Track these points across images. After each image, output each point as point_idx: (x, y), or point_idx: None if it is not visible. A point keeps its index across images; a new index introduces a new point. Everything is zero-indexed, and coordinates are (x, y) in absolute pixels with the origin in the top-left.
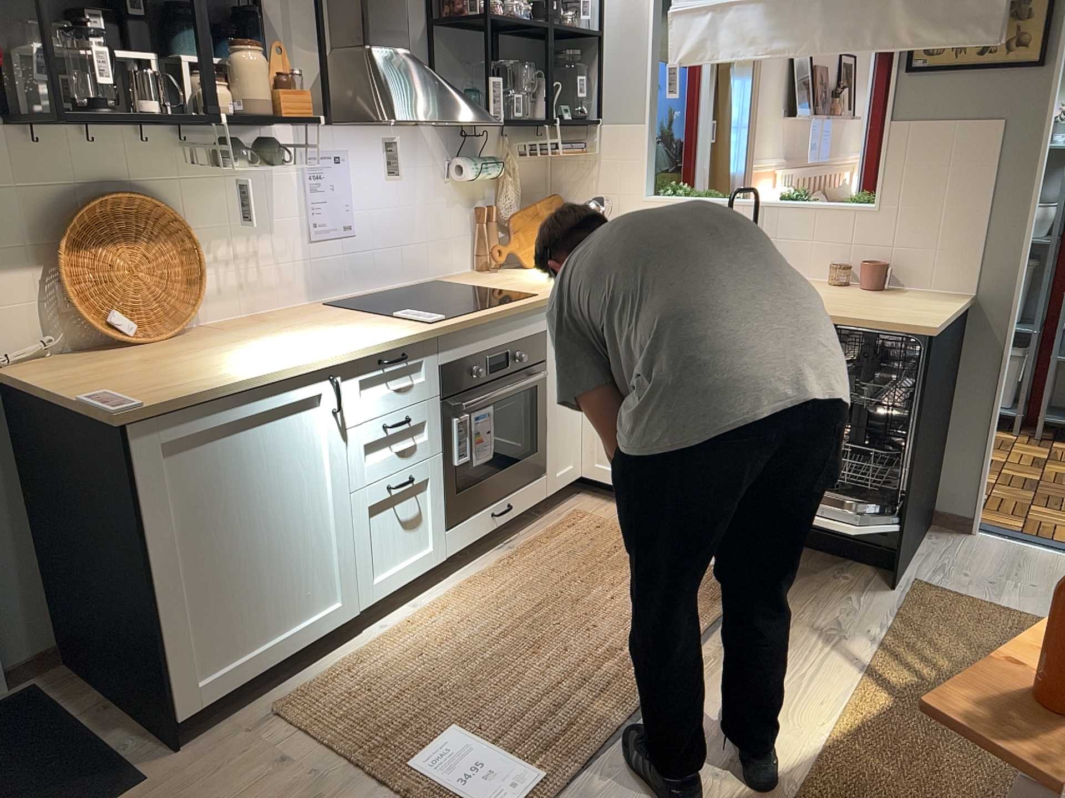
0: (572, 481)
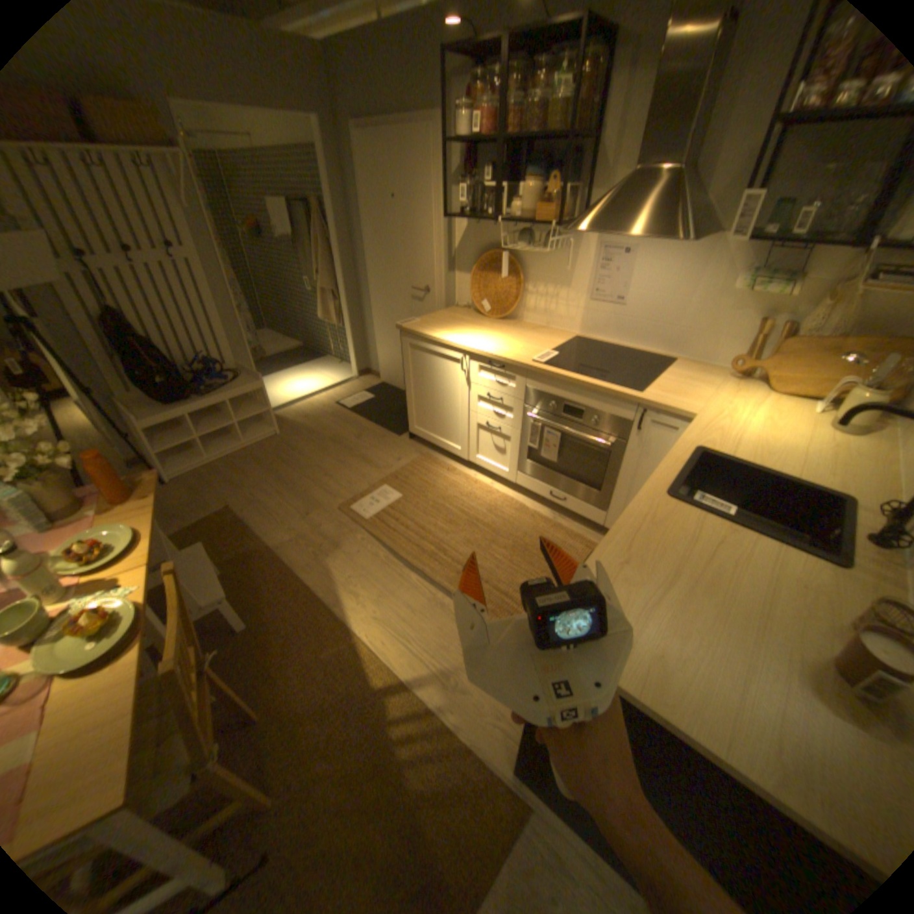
0: None
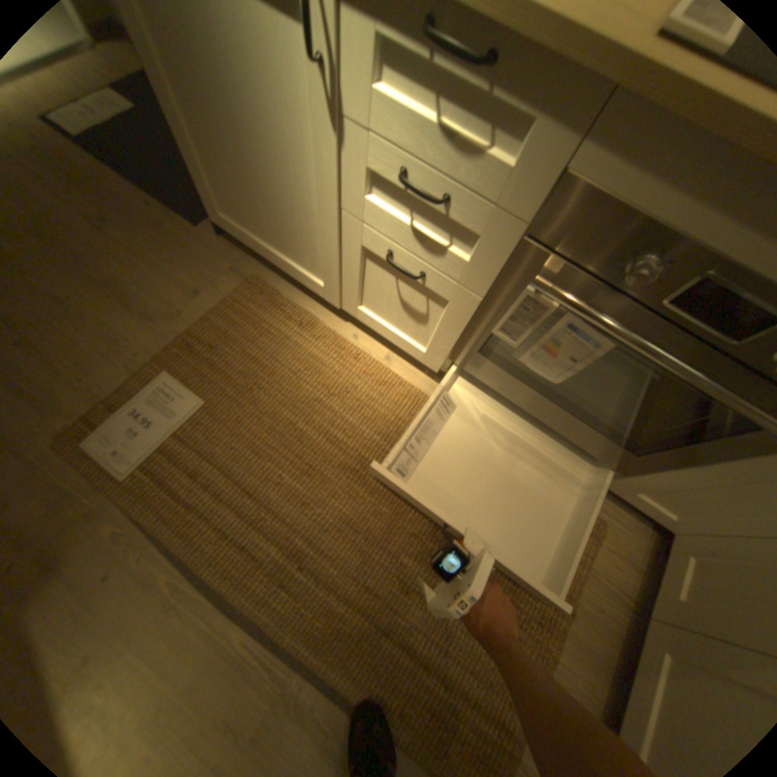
0: (654, 517)
